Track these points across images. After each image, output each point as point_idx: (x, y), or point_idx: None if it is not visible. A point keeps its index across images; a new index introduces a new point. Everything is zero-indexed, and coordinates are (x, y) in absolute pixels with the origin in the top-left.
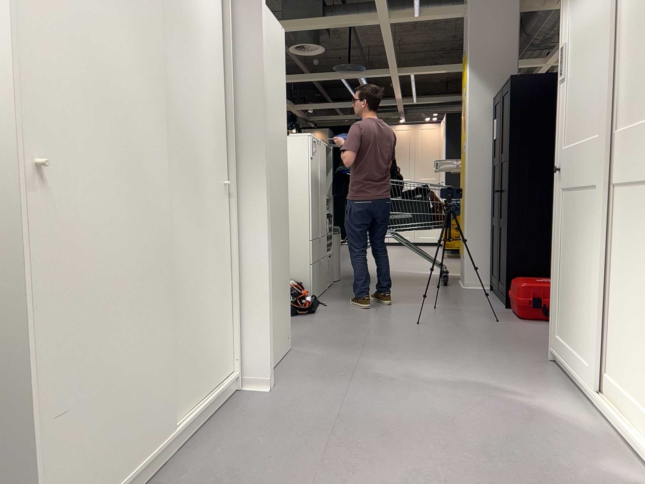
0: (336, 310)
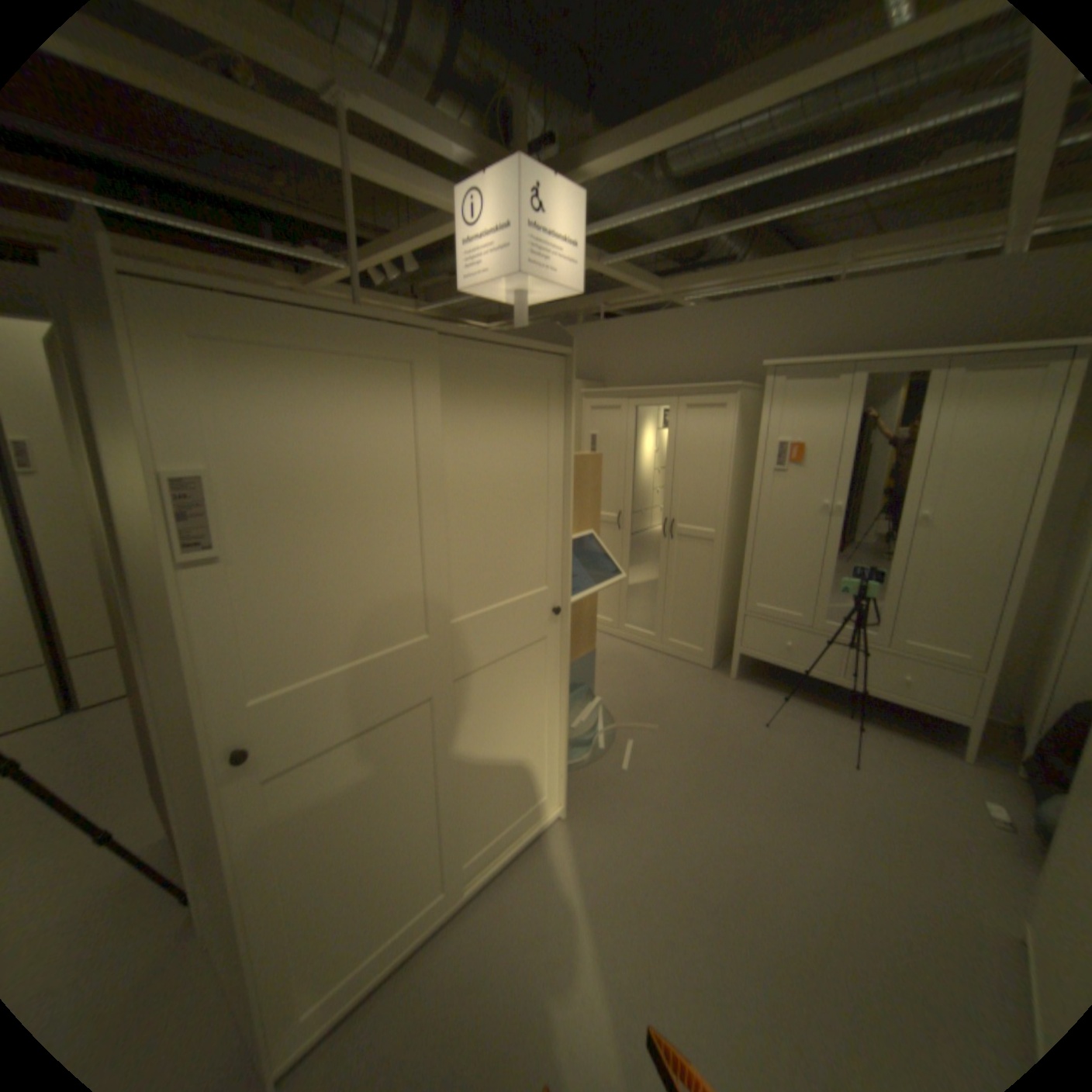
0: None
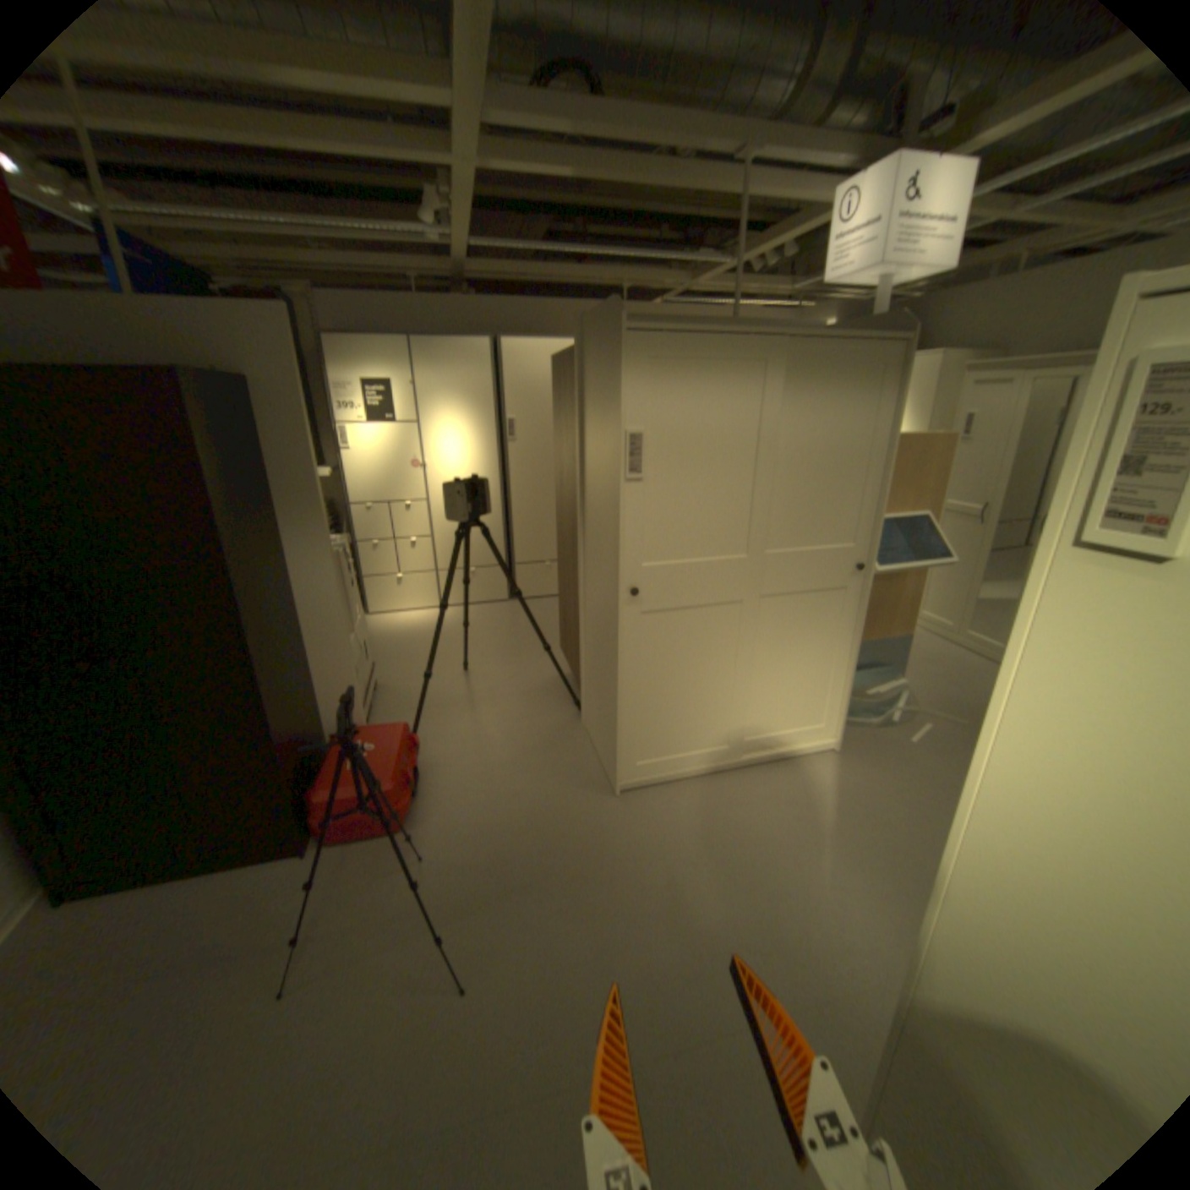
0: None
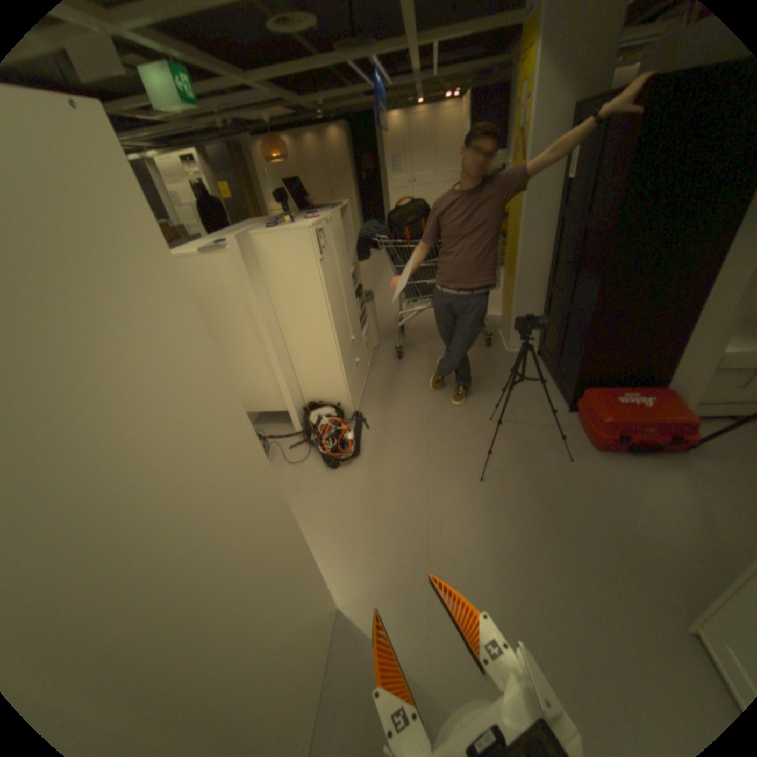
0: (384, 441)
